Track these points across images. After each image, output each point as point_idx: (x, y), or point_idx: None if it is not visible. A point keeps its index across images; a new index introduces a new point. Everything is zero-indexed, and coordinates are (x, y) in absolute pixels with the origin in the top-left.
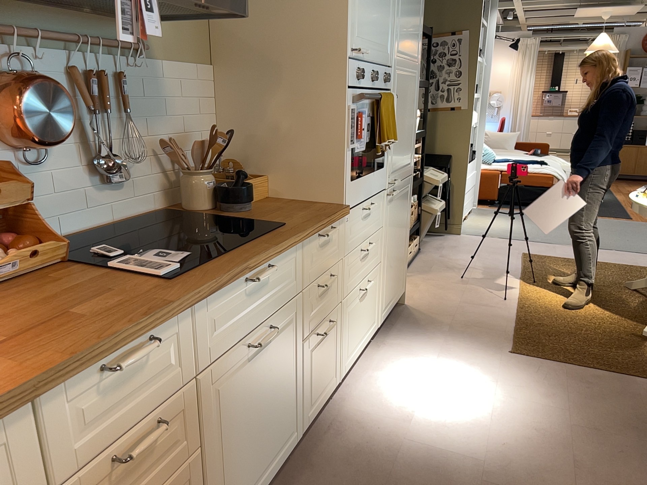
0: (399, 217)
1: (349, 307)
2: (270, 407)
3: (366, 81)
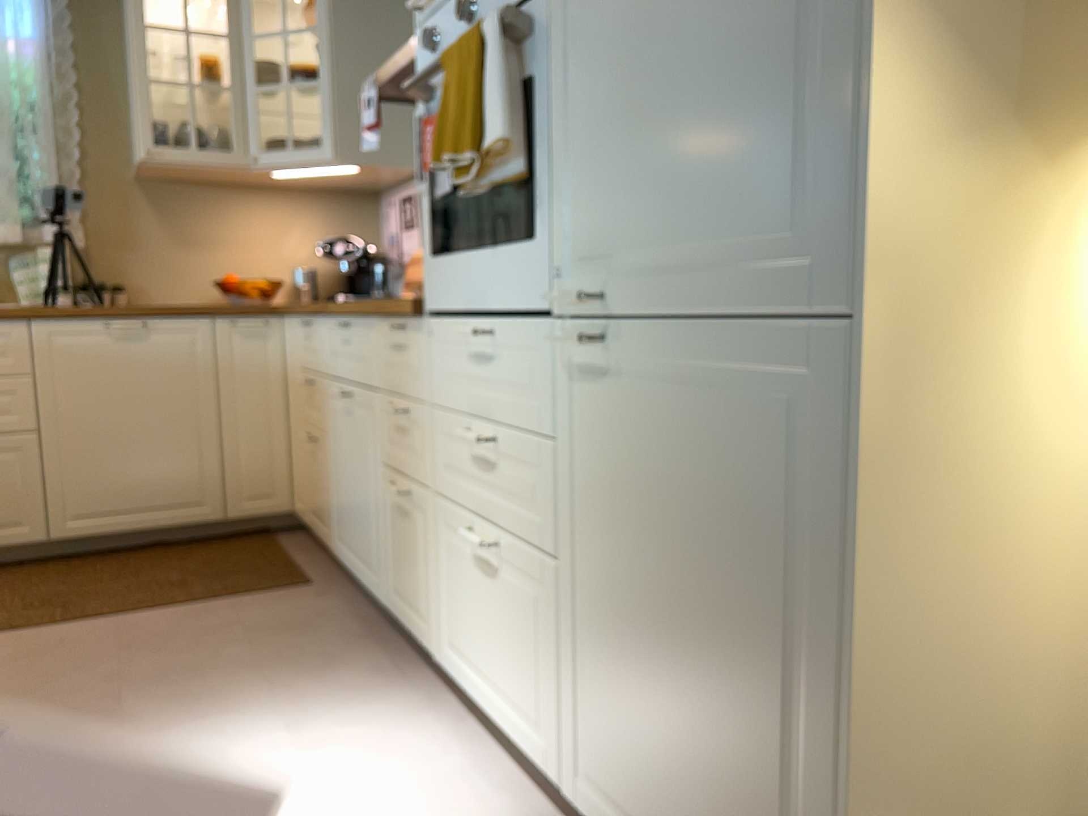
0: (692, 503)
1: (452, 539)
2: (356, 493)
3: (455, 31)
